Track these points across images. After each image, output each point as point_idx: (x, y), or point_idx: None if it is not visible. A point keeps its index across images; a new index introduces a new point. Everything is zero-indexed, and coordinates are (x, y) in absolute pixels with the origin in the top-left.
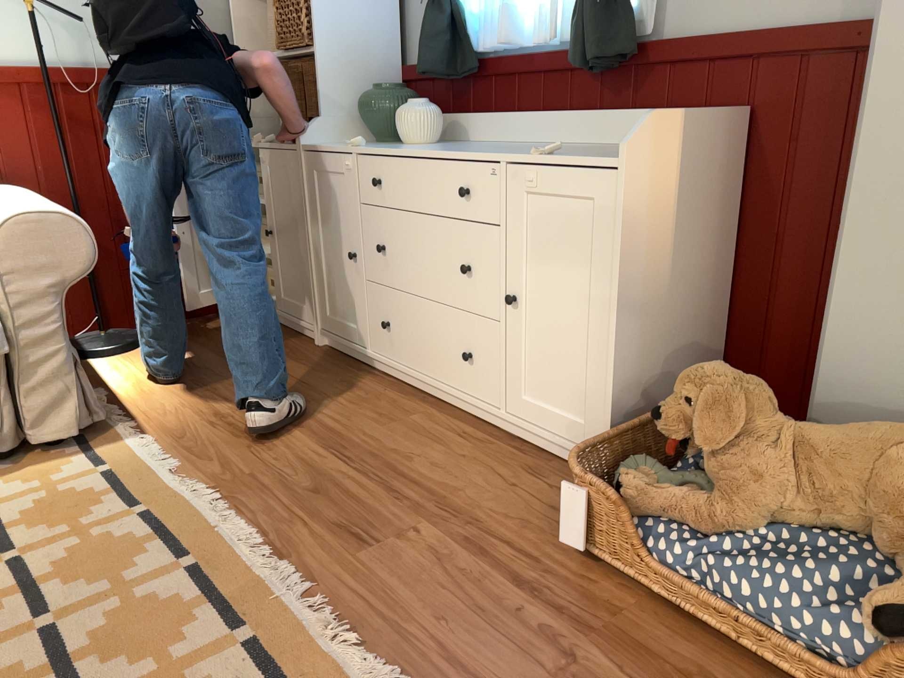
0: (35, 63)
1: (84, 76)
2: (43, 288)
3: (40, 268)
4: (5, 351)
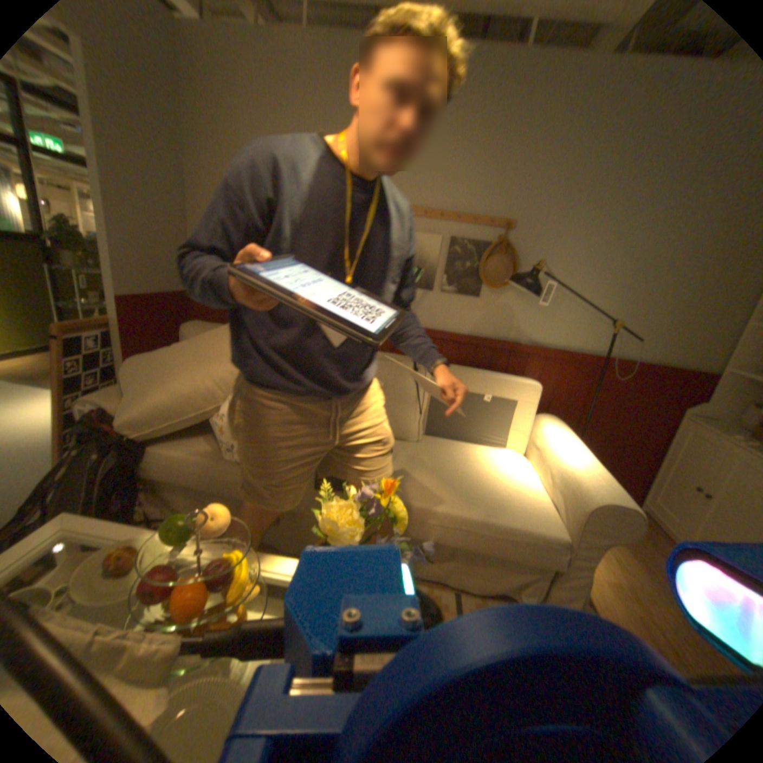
0: (593, 351)
1: (618, 362)
2: (601, 545)
3: (605, 535)
4: (564, 572)
